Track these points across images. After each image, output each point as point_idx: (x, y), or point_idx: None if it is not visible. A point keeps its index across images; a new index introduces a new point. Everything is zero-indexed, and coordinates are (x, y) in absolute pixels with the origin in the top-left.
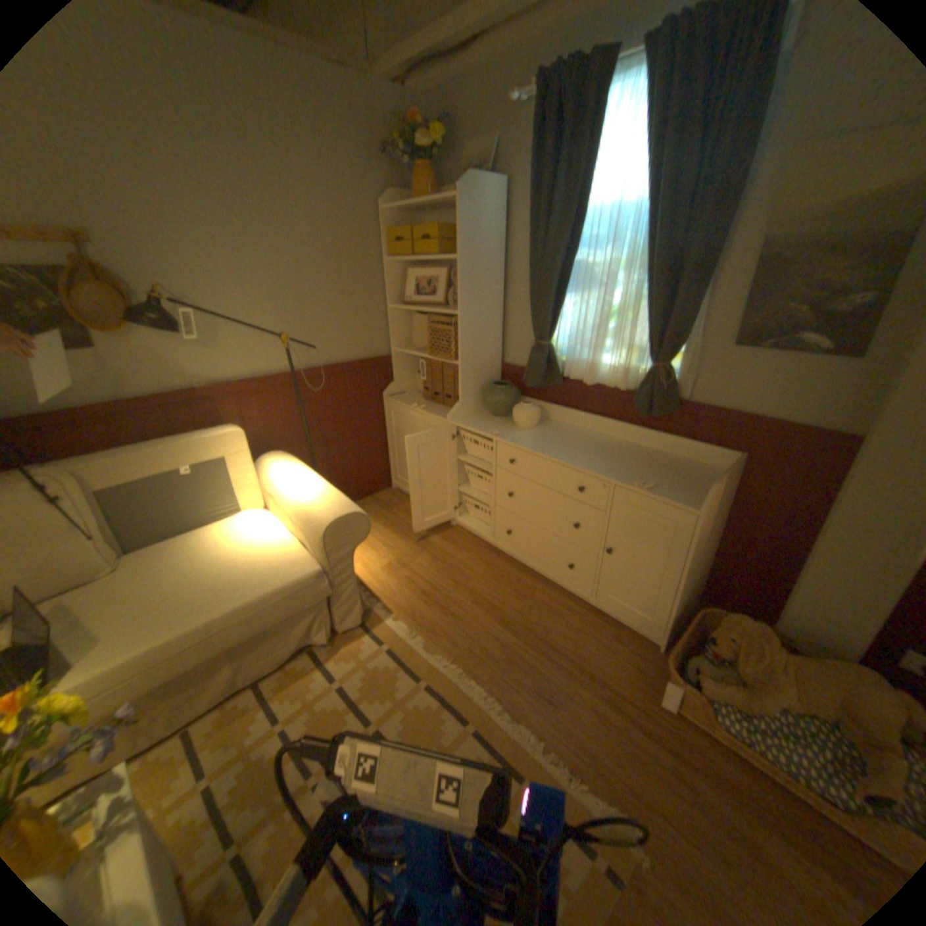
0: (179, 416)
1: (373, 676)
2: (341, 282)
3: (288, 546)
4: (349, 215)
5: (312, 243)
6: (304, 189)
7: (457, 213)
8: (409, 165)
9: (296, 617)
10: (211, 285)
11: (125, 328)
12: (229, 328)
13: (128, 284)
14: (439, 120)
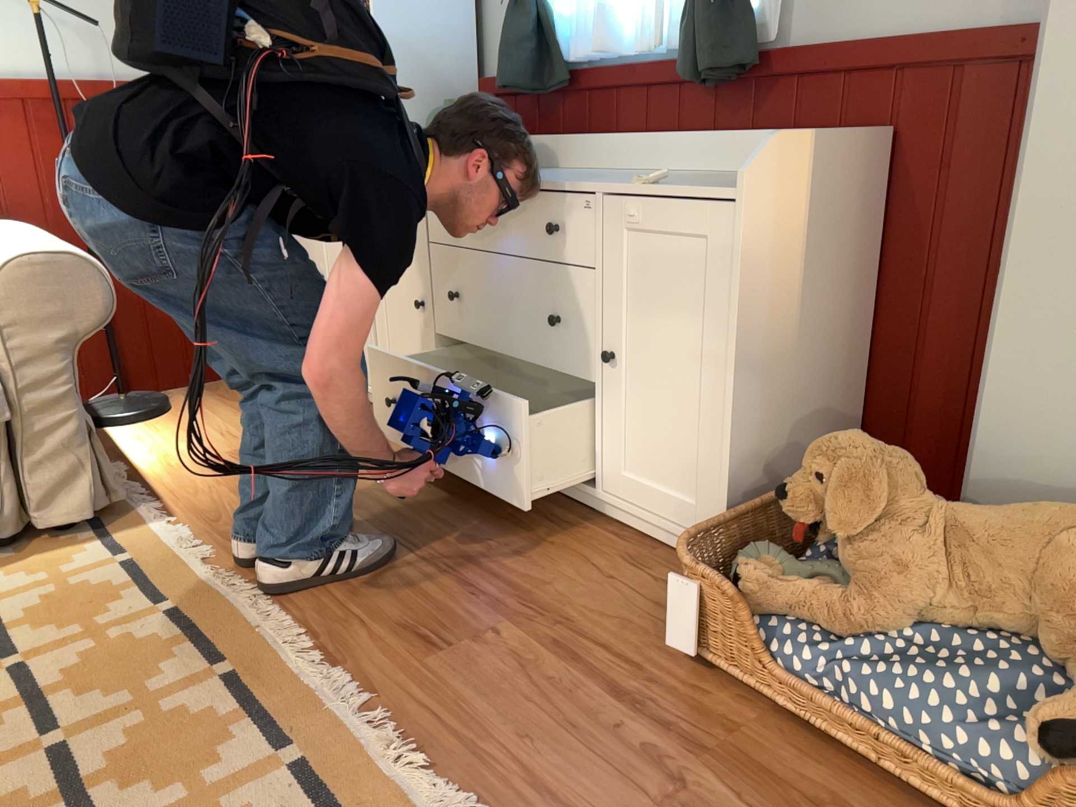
0: None
1: (73, 592)
2: None
3: None
4: None
5: None
6: None
7: None
8: None
9: None
10: None
11: None
12: None
13: None
14: None
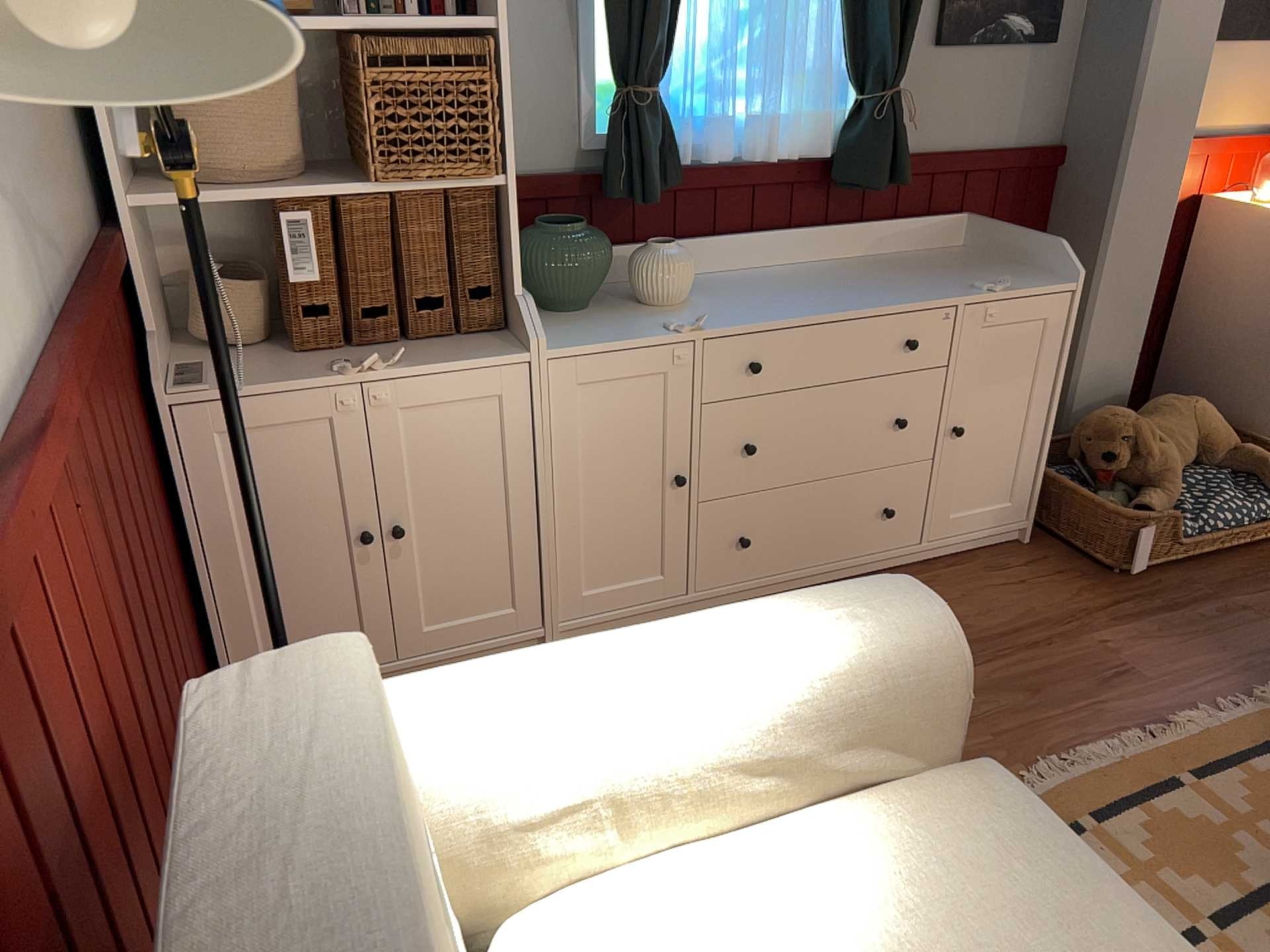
0: None
1: None
2: None
3: (854, 827)
4: None
5: None
6: None
7: None
8: None
9: None
10: None
11: None
12: None
13: None
14: None
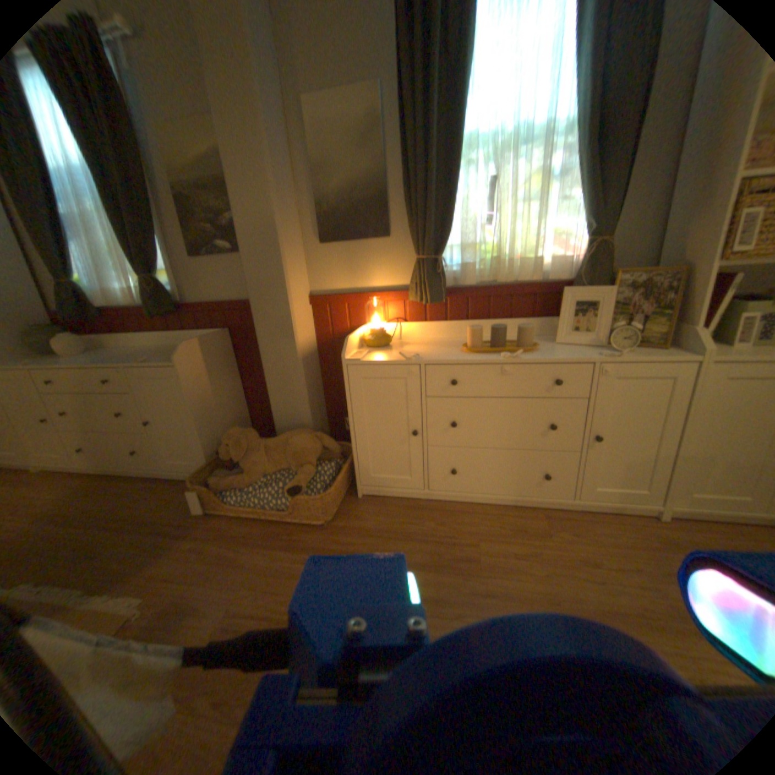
0: None
1: None
2: None
3: None
4: None
5: None
6: None
7: None
8: None
9: None
10: None
11: None
12: None
13: None
14: None
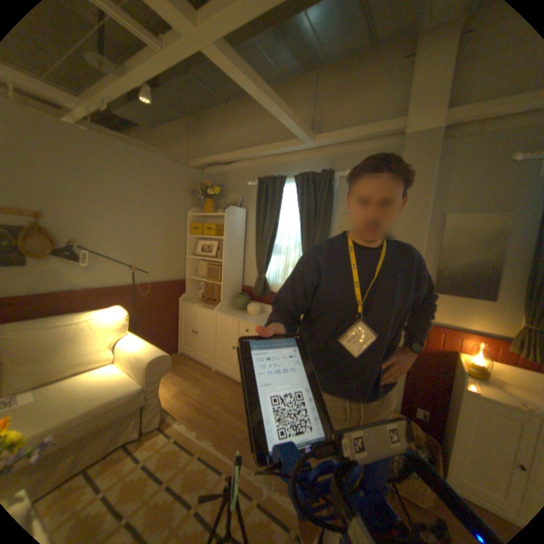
0: (61, 306)
1: (165, 457)
2: (164, 244)
3: (121, 378)
4: (172, 216)
5: (152, 226)
6: (153, 204)
7: (224, 221)
8: (202, 199)
9: (121, 421)
10: (98, 241)
11: (45, 258)
12: (102, 261)
13: (54, 237)
14: (217, 185)
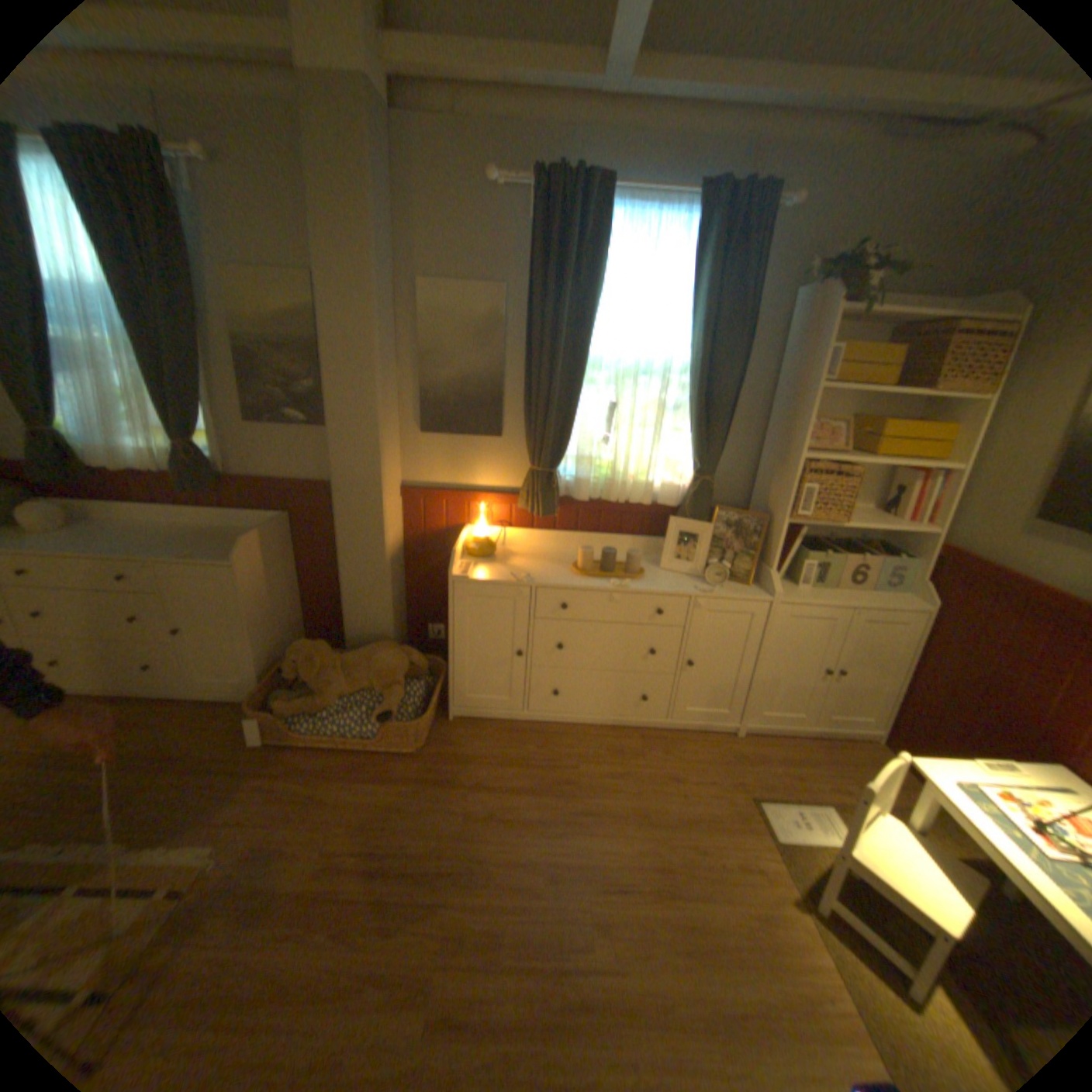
0: None
1: None
2: None
3: None
4: None
5: None
6: None
7: None
8: None
9: None
10: None
11: None
12: None
13: None
14: None
